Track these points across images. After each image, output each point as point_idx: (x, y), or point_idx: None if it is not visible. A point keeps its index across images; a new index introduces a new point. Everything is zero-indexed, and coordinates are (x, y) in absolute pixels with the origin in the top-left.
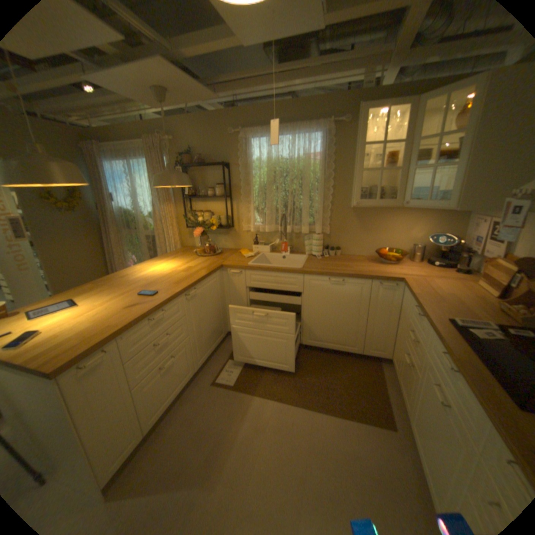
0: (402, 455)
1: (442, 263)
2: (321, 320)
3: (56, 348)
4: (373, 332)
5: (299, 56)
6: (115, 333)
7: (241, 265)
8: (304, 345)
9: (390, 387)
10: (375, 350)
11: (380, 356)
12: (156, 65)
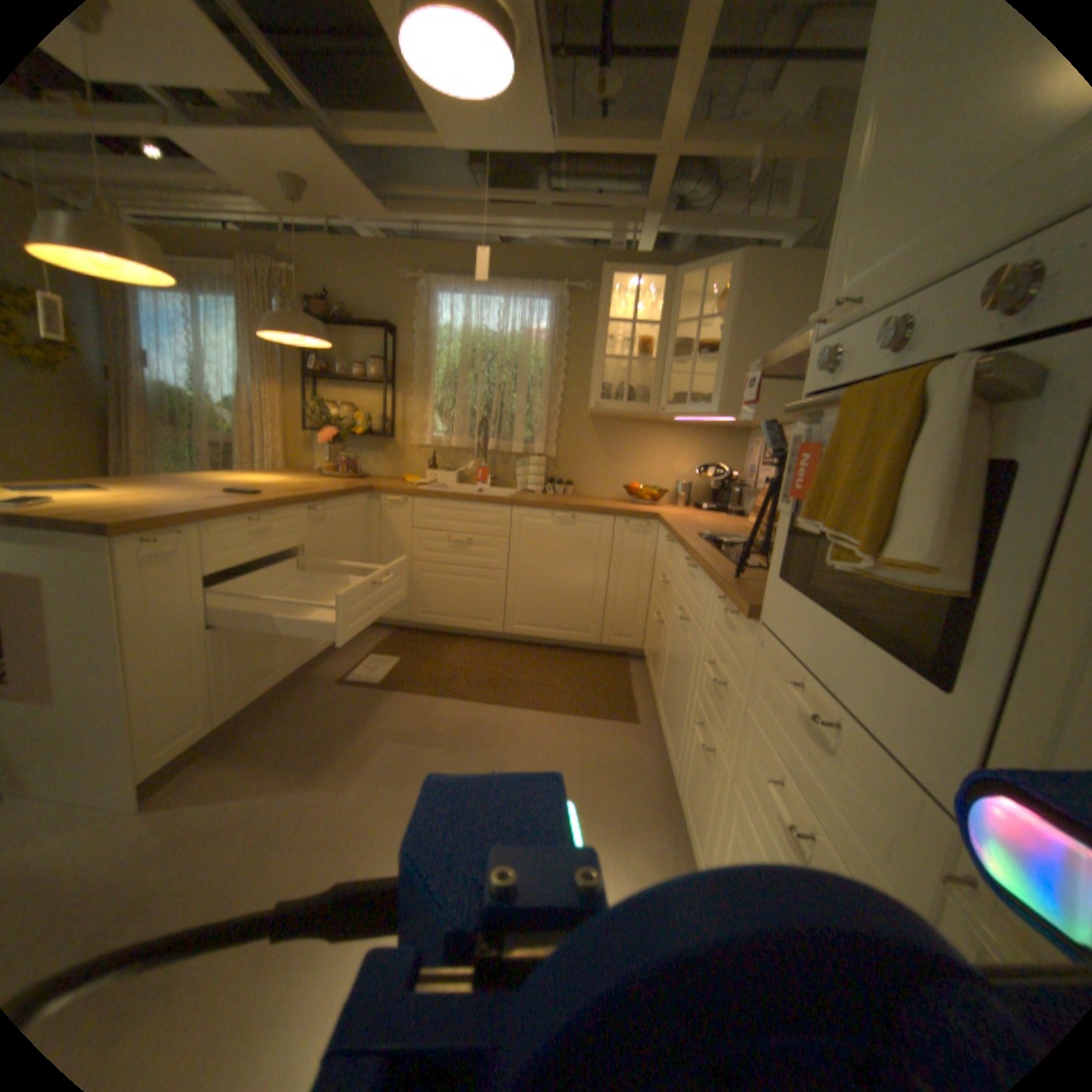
0: (641, 744)
1: (710, 506)
2: (535, 586)
3: (99, 513)
4: (613, 603)
5: (521, 189)
6: (202, 514)
7: (406, 489)
8: (506, 634)
9: (634, 683)
10: (616, 635)
11: (624, 644)
12: (304, 143)
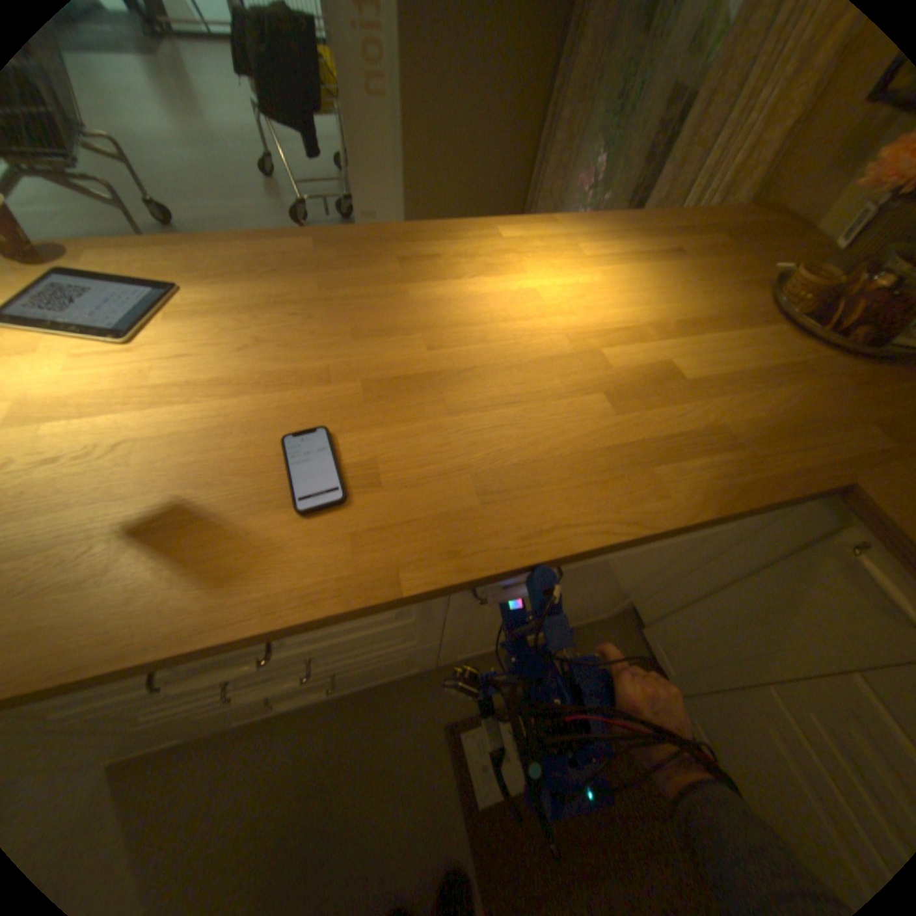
0: None
1: None
2: None
3: None
4: None
5: None
6: None
7: None
8: None
9: None
10: None
11: None
12: None
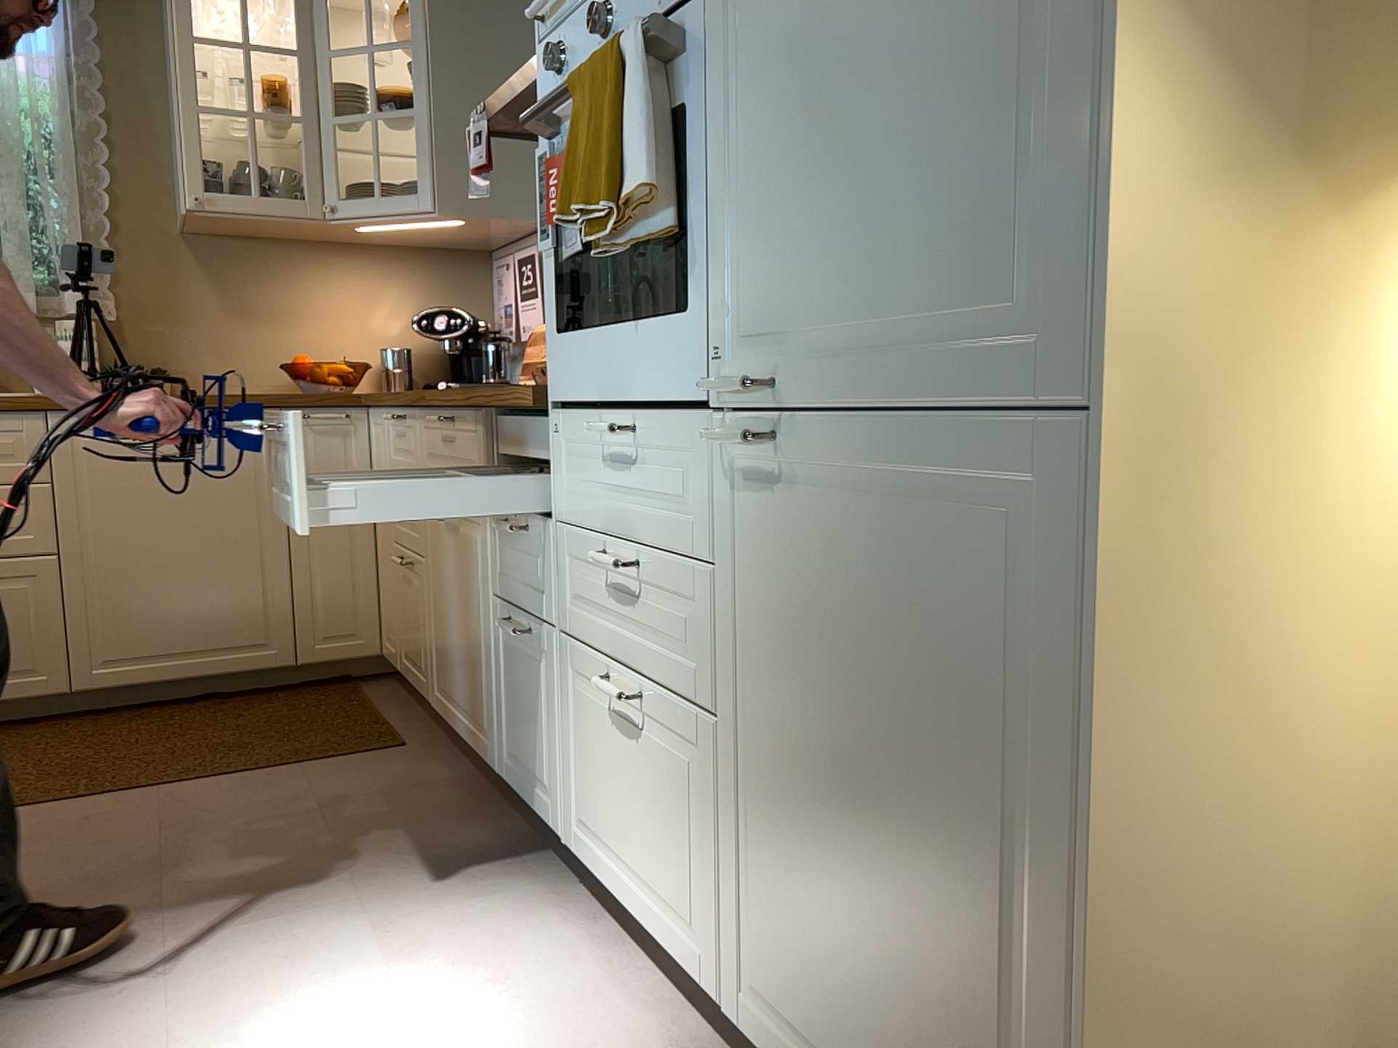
0: (419, 765)
1: (452, 380)
2: (134, 574)
3: None
4: (310, 575)
5: None
6: None
7: None
8: (81, 692)
9: (381, 705)
10: (326, 637)
11: (345, 650)
12: None
